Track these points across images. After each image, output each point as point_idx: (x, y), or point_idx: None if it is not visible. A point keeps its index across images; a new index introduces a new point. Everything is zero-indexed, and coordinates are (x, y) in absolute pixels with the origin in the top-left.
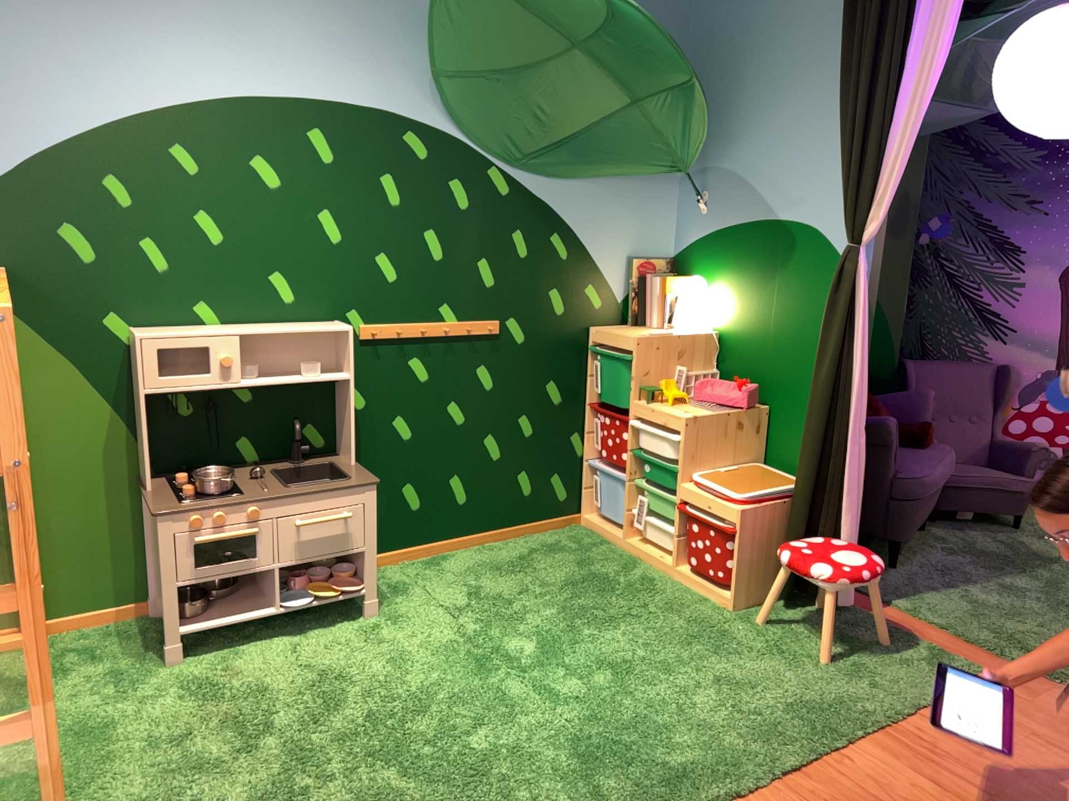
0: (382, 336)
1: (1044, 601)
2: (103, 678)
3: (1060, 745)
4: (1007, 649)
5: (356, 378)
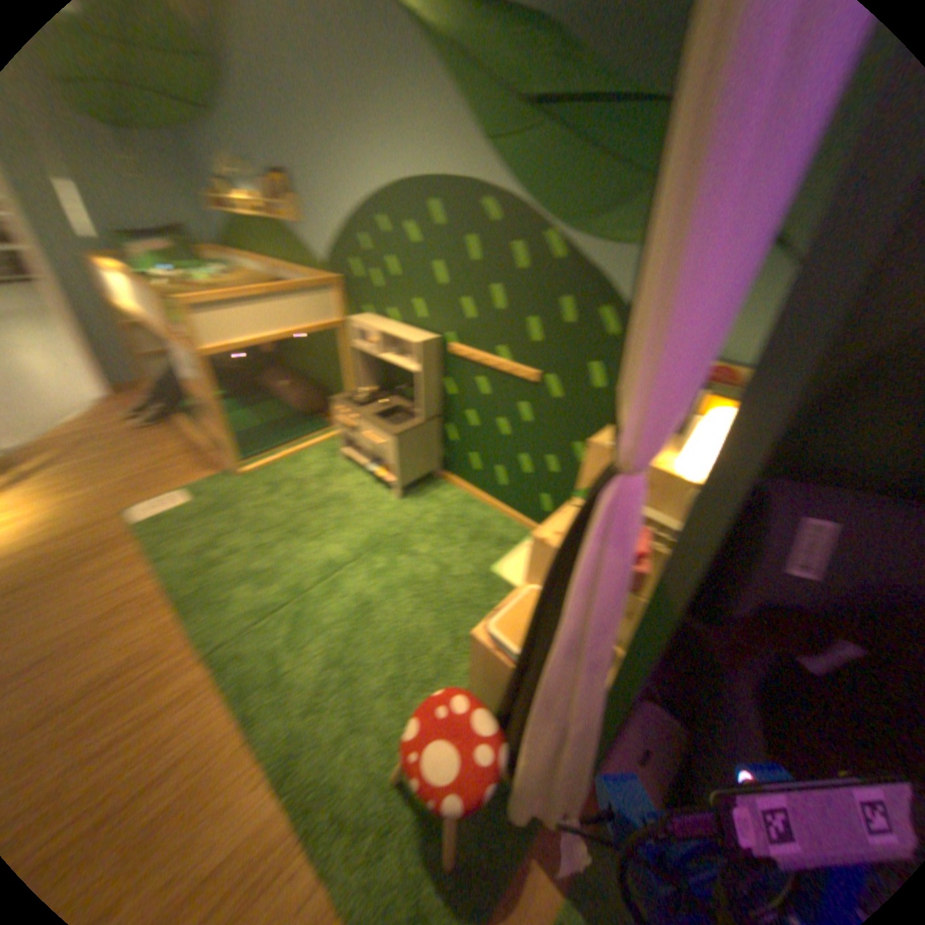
0: (458, 355)
1: None
2: (323, 451)
3: None
4: None
5: (446, 377)
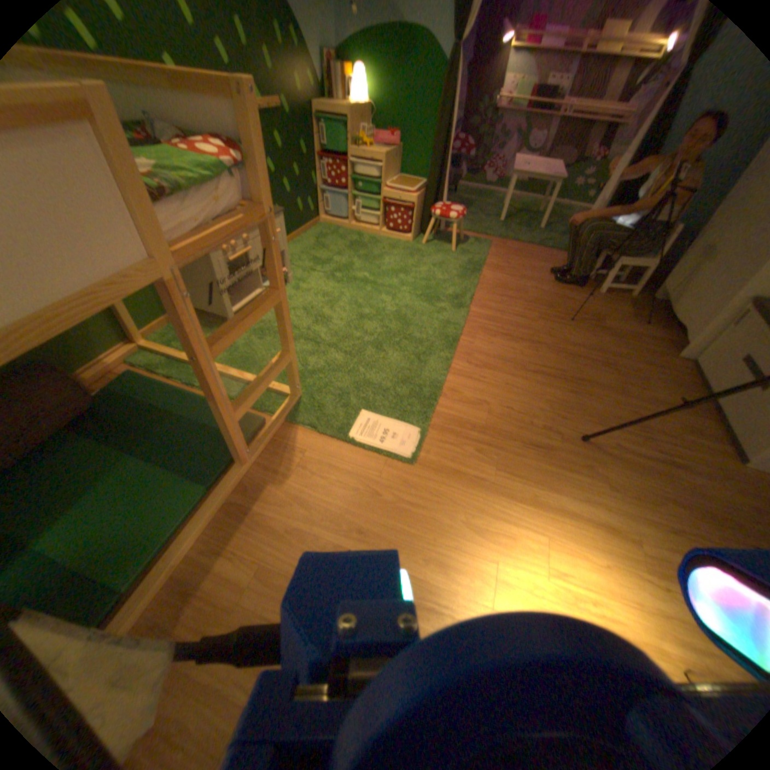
0: None
1: (484, 216)
2: None
3: (522, 257)
4: (490, 234)
5: None
